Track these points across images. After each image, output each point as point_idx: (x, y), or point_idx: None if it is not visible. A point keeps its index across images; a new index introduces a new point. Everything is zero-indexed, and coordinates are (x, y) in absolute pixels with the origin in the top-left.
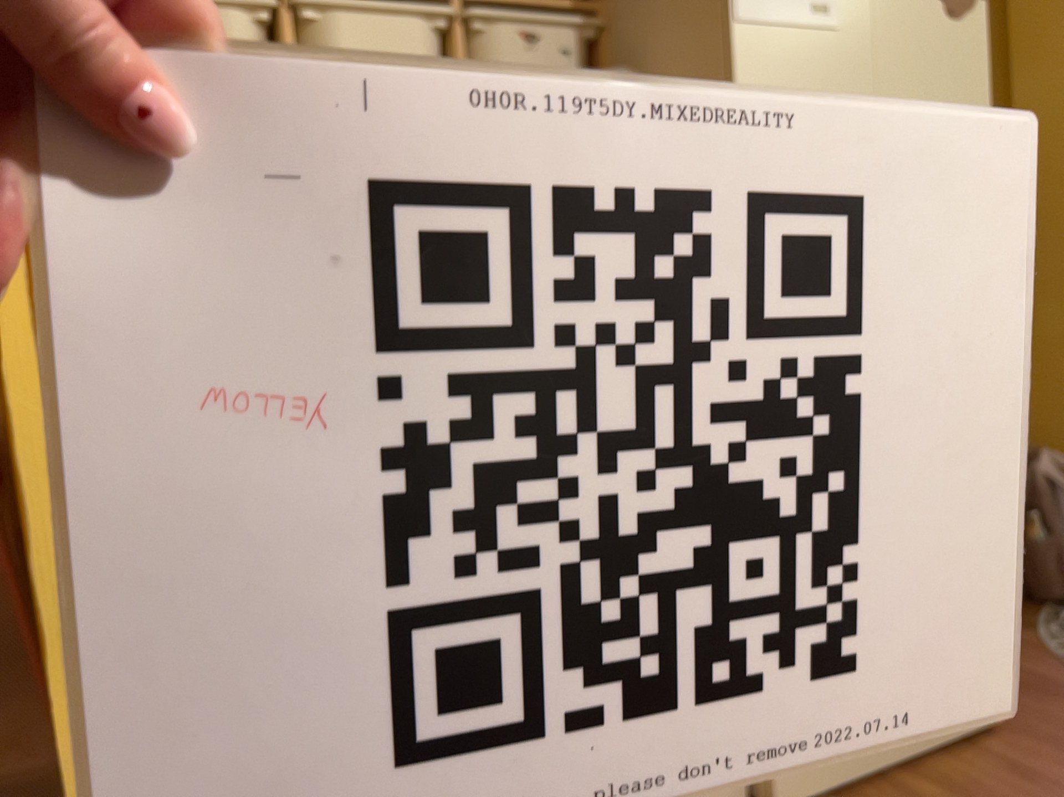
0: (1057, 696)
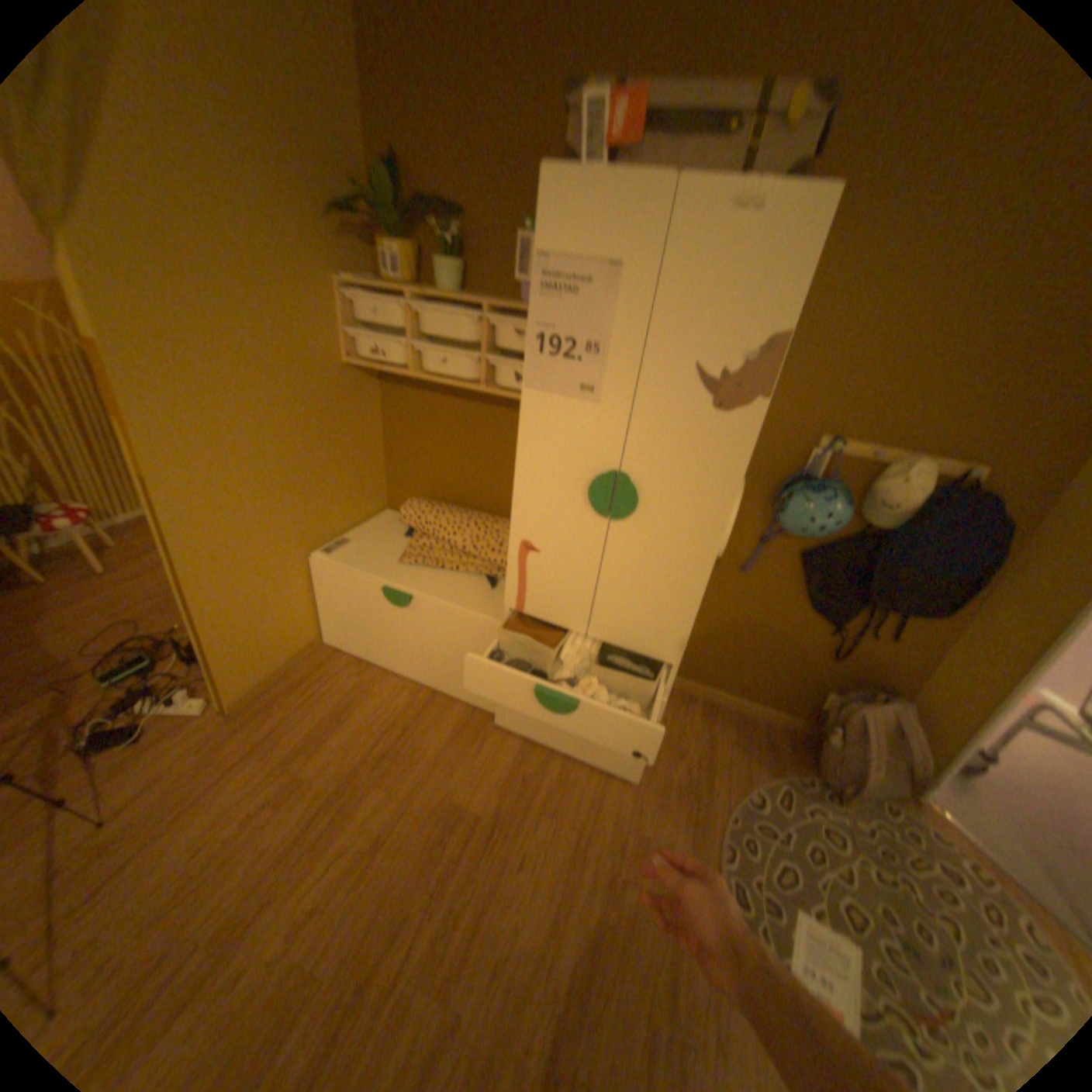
0: (689, 803)
